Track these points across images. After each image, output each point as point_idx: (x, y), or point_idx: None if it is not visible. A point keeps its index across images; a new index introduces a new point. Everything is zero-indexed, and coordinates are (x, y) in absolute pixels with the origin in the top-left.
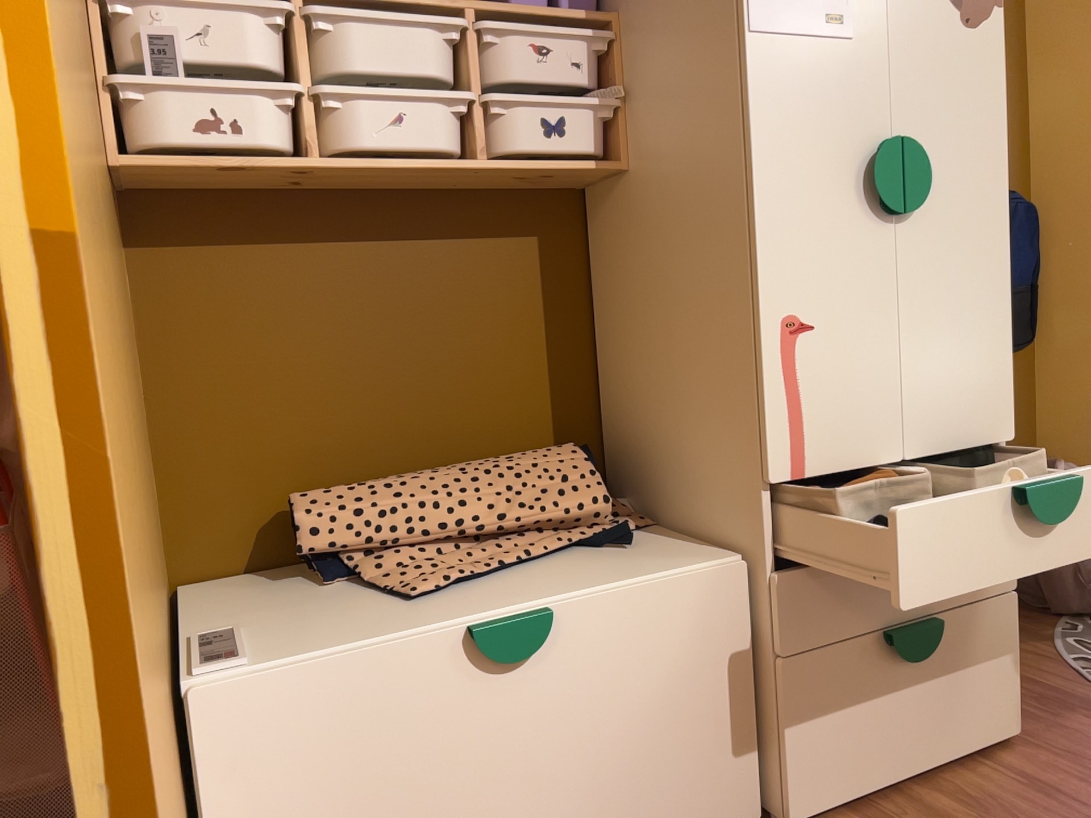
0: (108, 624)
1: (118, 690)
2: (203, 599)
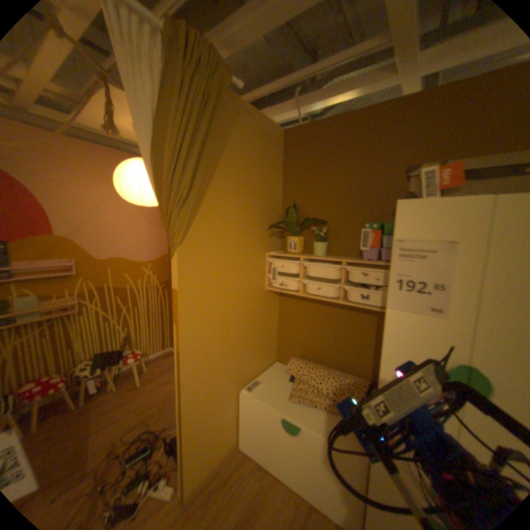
0: (183, 395)
1: (183, 403)
2: (274, 369)
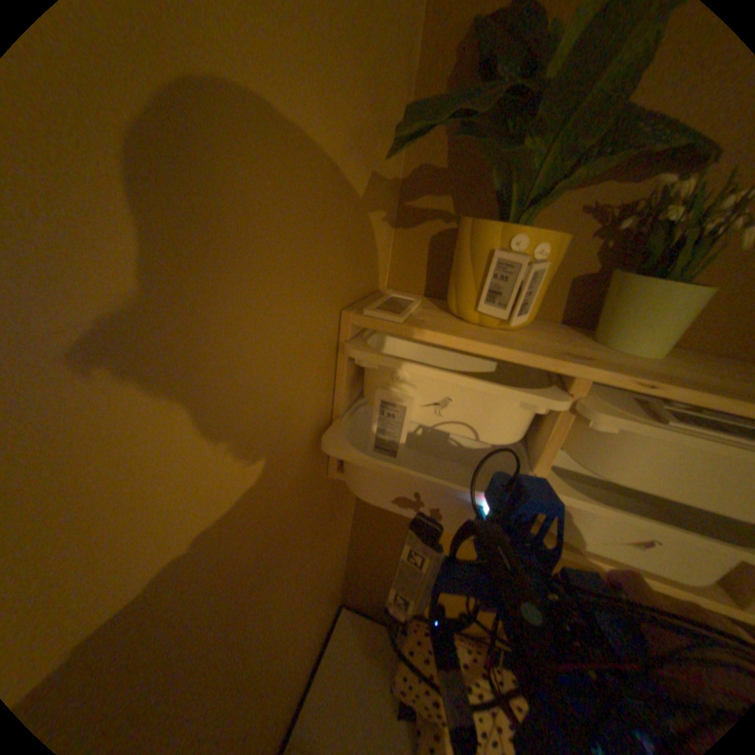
0: None
1: None
2: (341, 653)
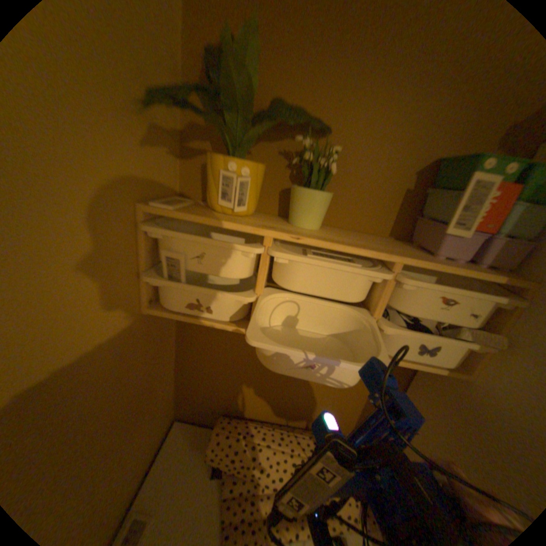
0: None
1: None
2: (172, 449)
